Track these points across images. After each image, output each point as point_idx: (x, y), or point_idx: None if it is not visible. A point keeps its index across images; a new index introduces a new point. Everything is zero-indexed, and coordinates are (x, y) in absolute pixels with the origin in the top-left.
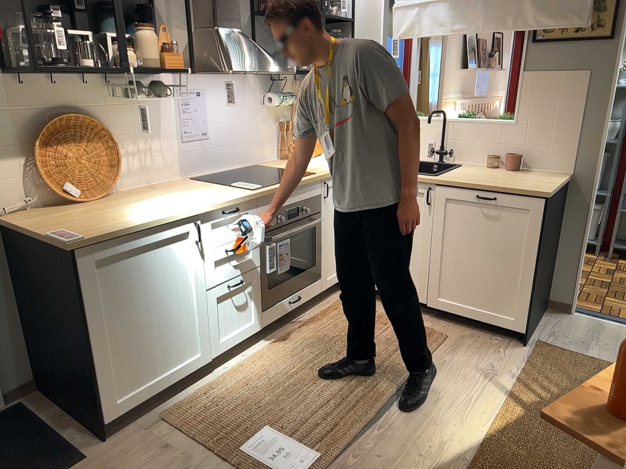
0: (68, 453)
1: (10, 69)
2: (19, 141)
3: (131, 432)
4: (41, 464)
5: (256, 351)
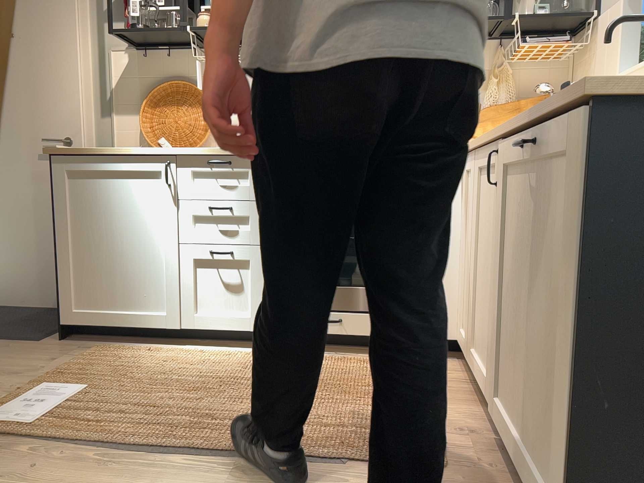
0: (42, 335)
1: (132, 44)
2: (140, 101)
3: (74, 344)
4: (30, 332)
5: (241, 352)
